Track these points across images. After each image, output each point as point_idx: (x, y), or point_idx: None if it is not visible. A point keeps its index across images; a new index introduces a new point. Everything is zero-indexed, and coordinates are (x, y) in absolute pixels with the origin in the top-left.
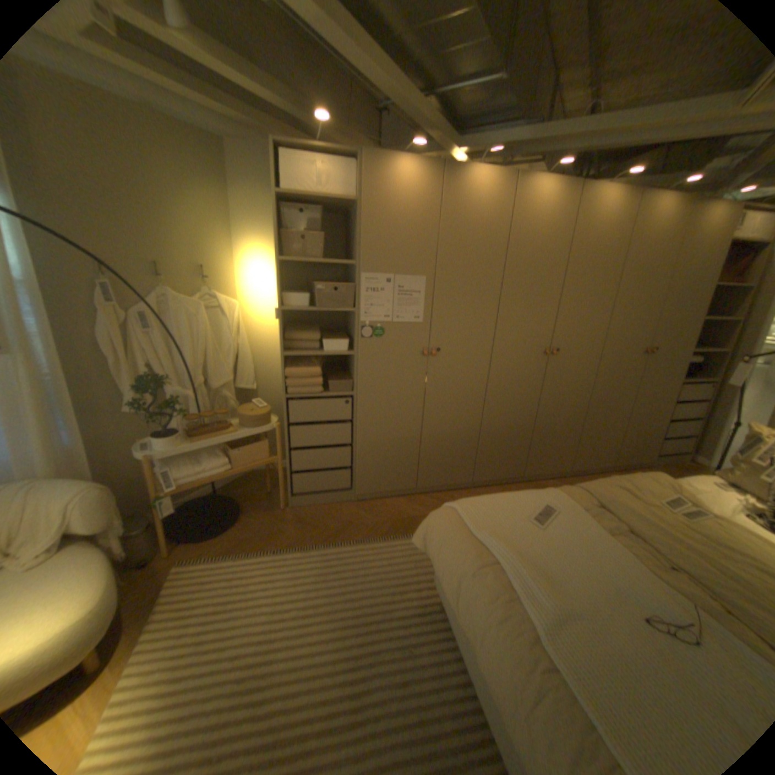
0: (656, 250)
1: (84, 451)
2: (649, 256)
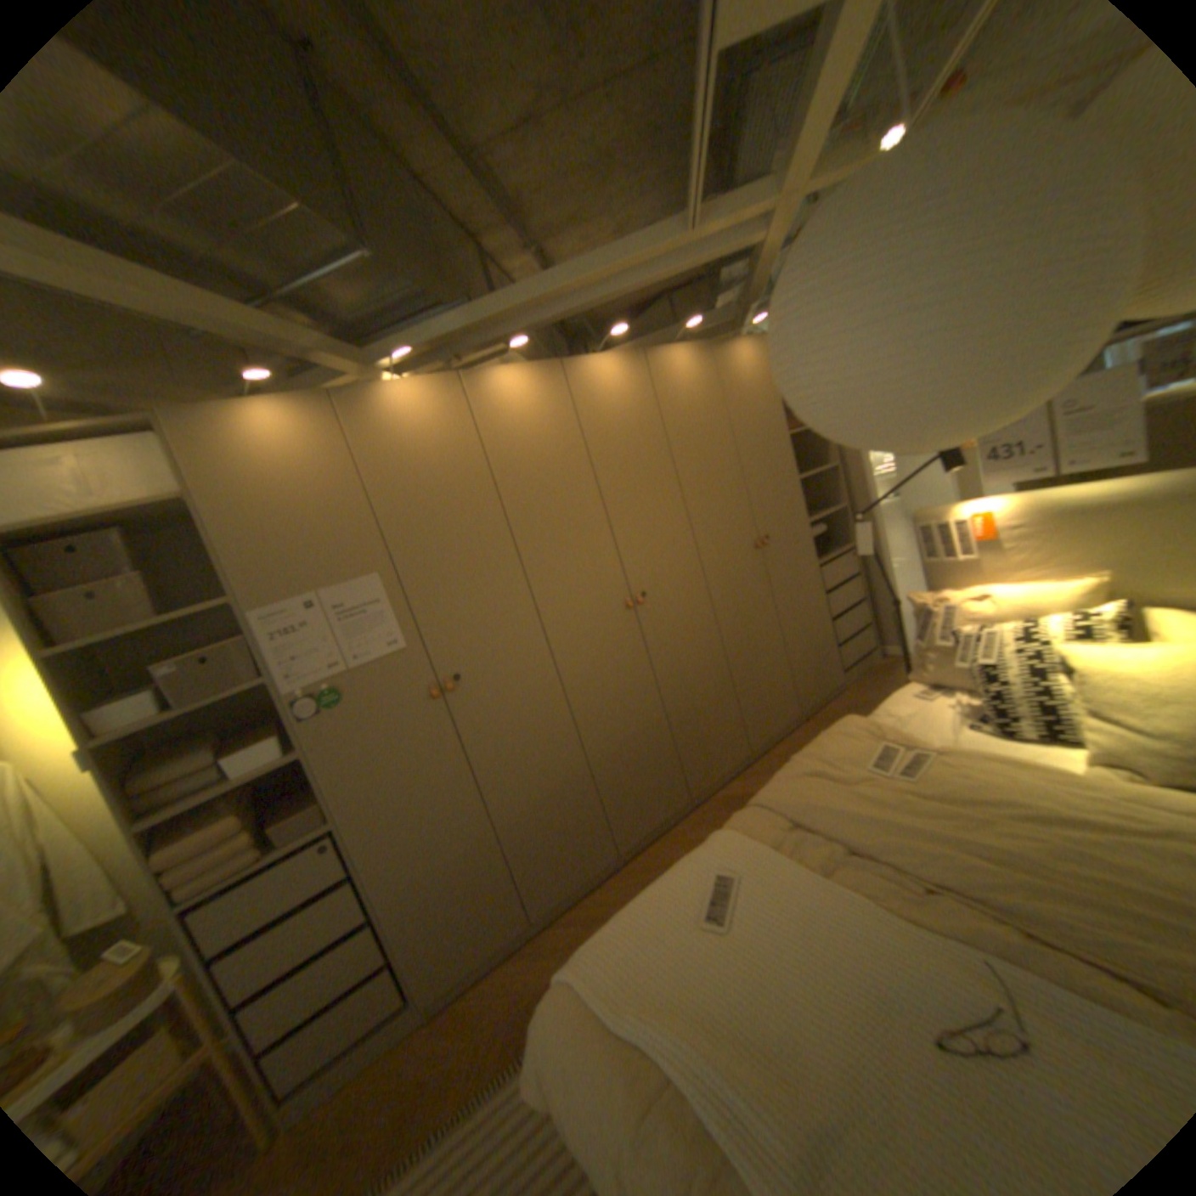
0: (699, 417)
1: None
2: (695, 428)
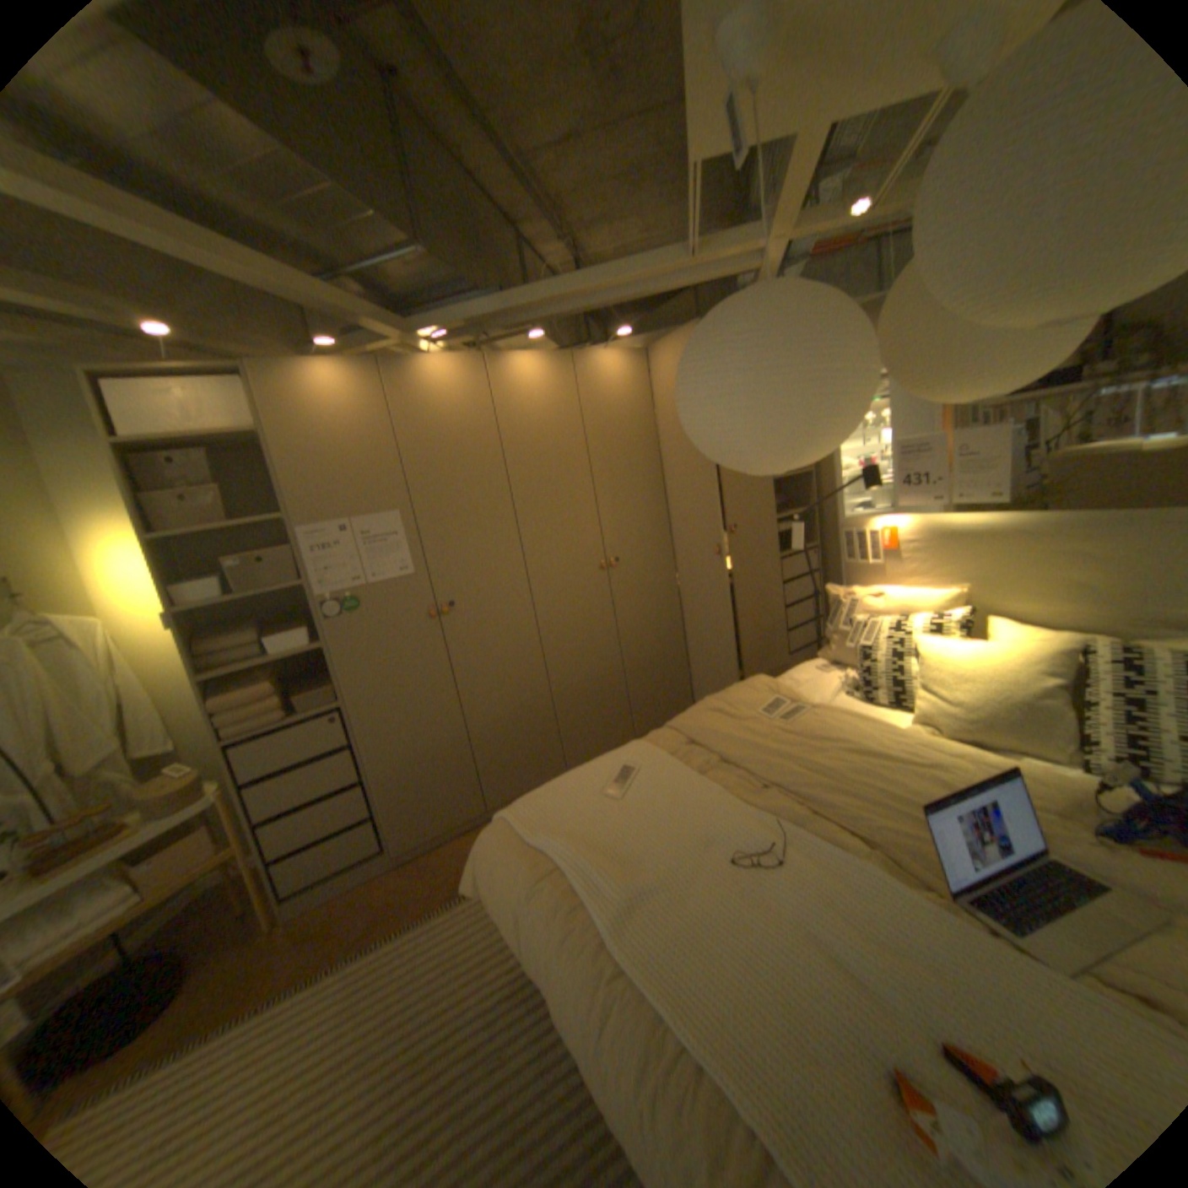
0: None
1: None
2: None
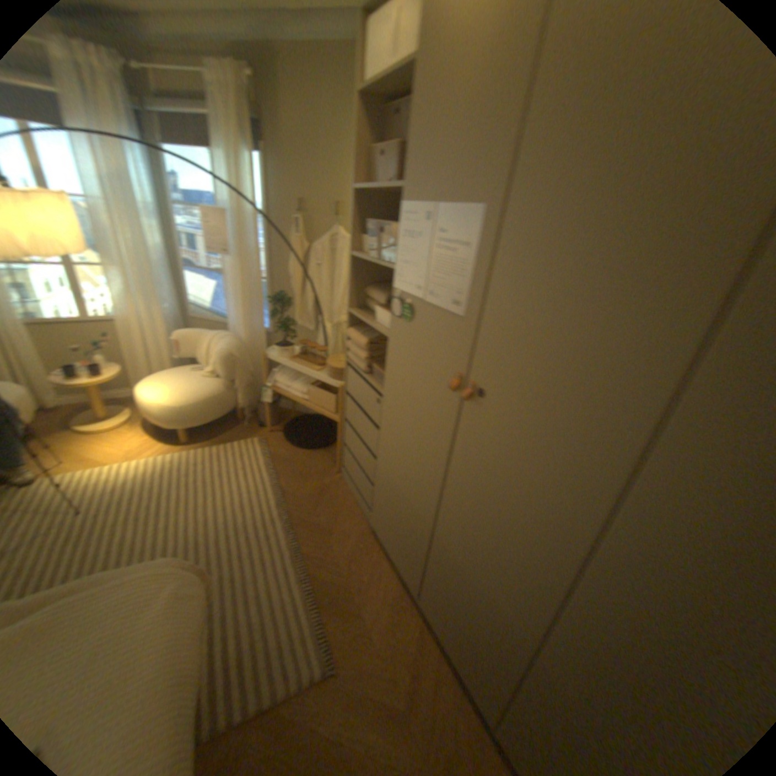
0: None
1: (262, 335)
2: None
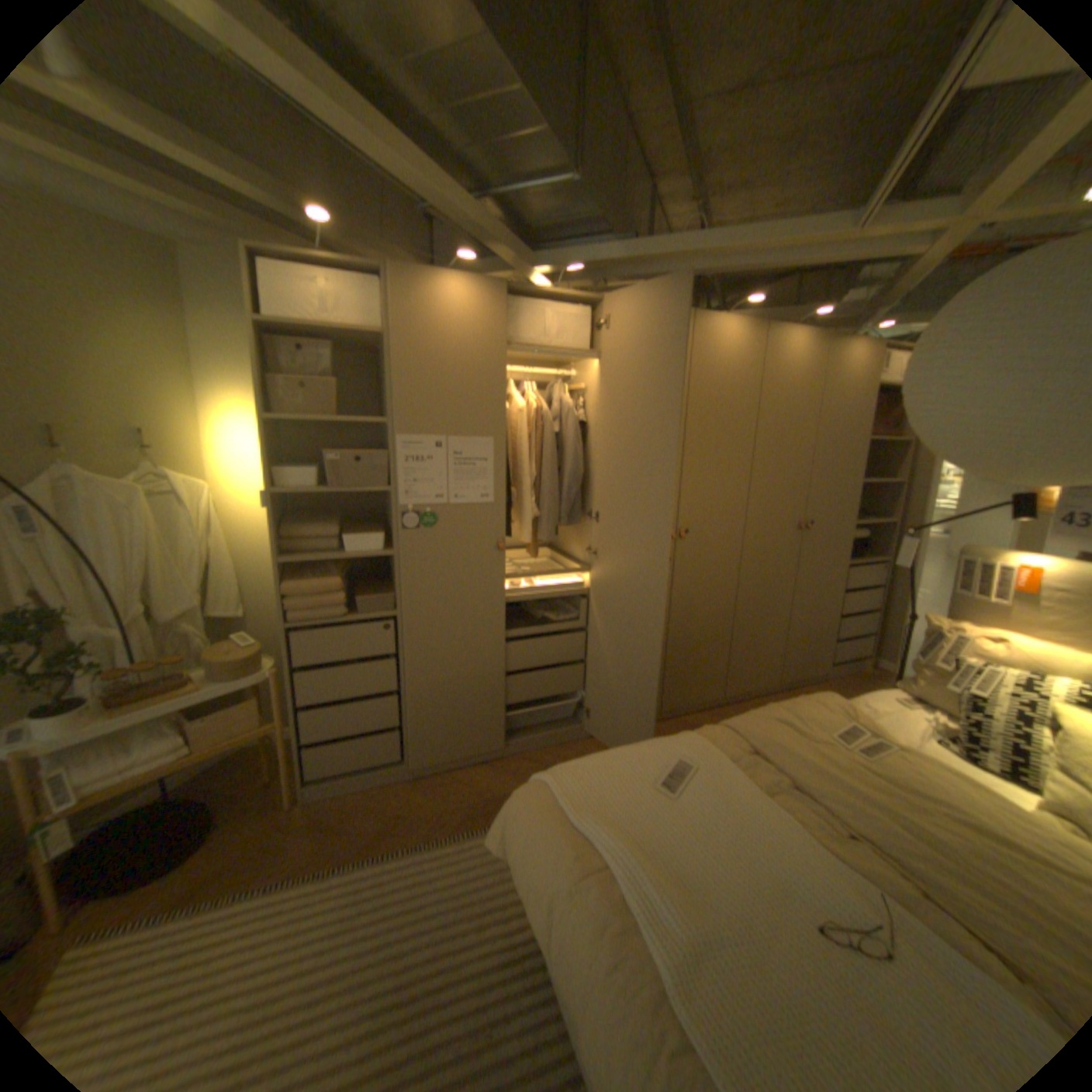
0: (793, 397)
1: None
2: (786, 406)
